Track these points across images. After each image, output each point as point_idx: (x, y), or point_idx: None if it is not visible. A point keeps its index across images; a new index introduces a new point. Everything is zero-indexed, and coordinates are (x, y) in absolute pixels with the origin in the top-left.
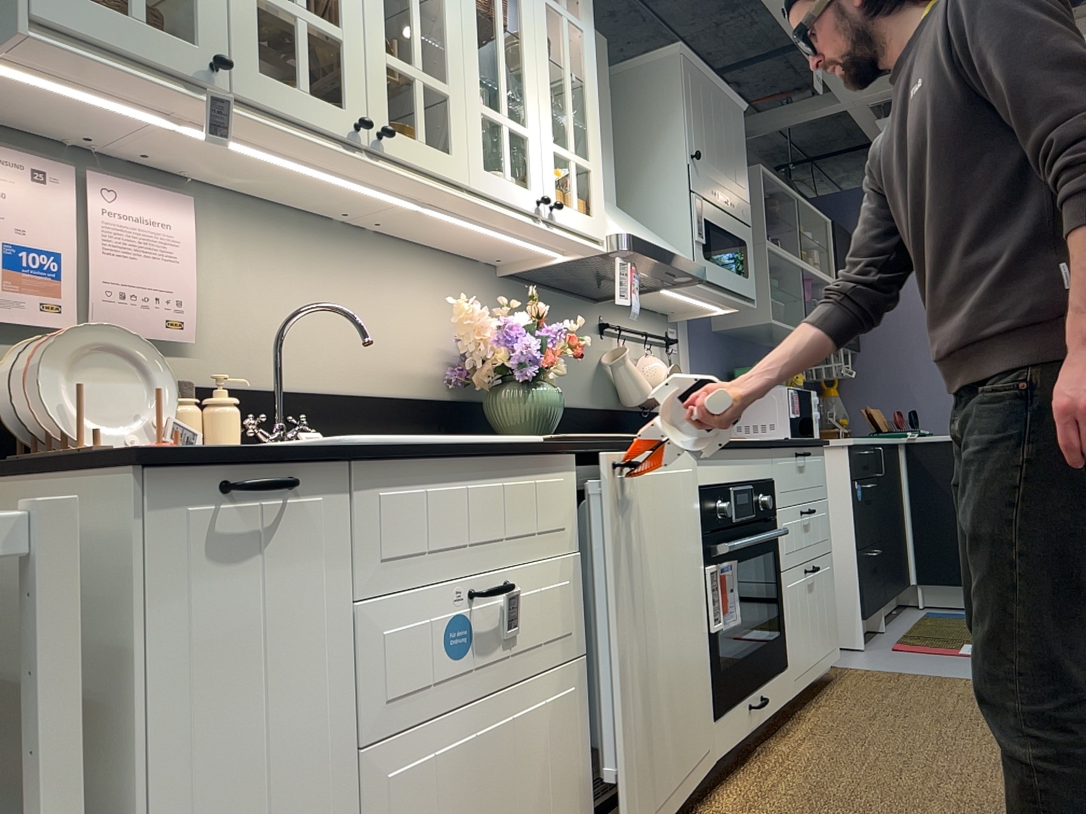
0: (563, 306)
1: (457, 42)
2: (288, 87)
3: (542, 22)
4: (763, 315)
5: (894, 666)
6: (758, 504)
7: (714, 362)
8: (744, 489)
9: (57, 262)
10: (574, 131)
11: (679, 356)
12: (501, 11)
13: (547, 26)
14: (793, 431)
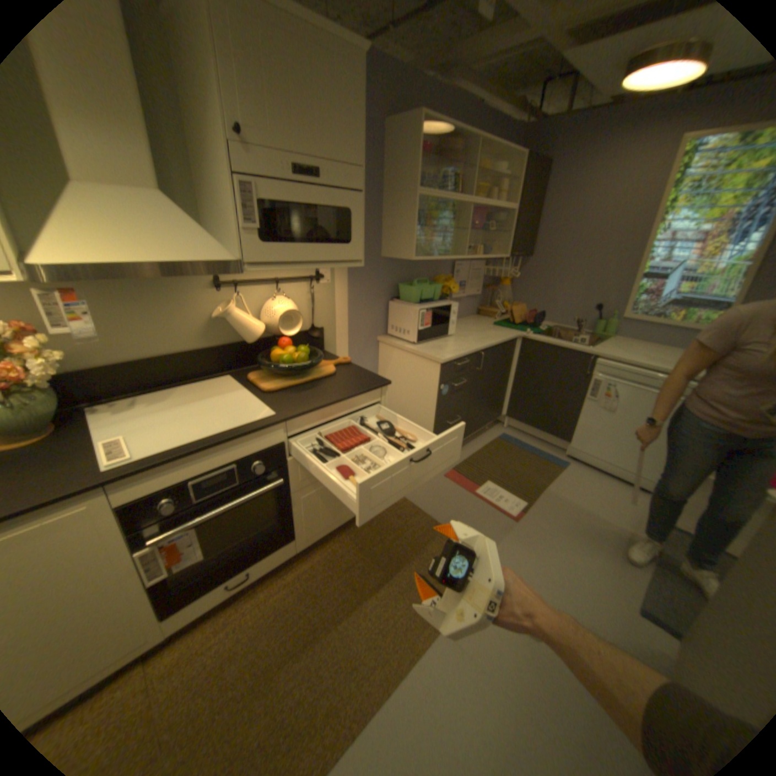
0: (149, 276)
1: None
2: None
3: None
4: (408, 252)
5: (425, 499)
6: (247, 471)
7: (376, 281)
8: (218, 473)
9: None
10: None
11: (329, 285)
12: None
13: None
14: (418, 338)
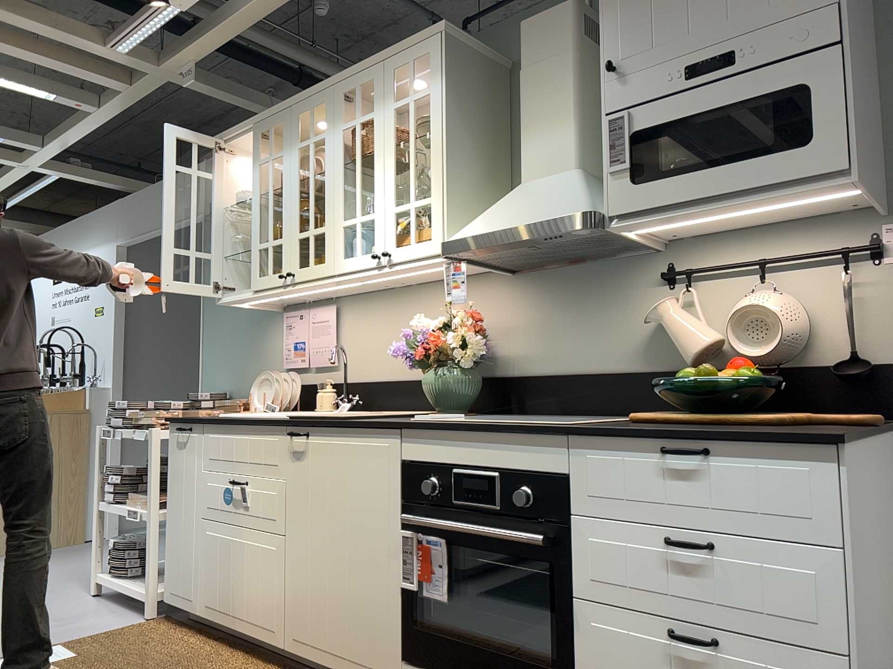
0: (594, 273)
1: (330, 197)
2: (265, 276)
3: (389, 127)
4: None
5: None
6: (513, 497)
7: None
8: (481, 475)
9: (303, 344)
10: (413, 183)
11: None
12: (358, 151)
13: (393, 125)
14: None
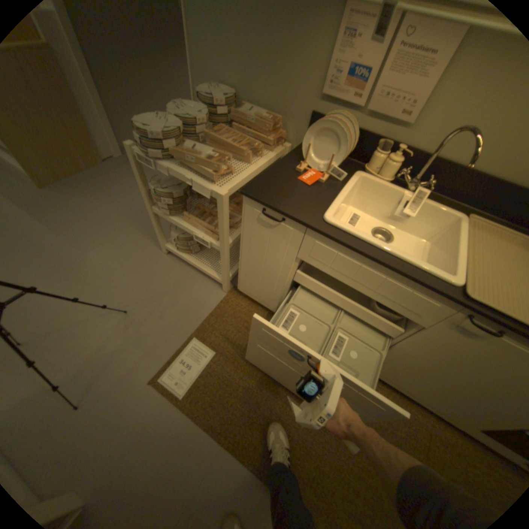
0: None
1: None
2: None
3: None
4: None
5: None
6: None
7: None
8: None
9: (368, 72)
10: None
11: None
12: None
13: None
14: None
